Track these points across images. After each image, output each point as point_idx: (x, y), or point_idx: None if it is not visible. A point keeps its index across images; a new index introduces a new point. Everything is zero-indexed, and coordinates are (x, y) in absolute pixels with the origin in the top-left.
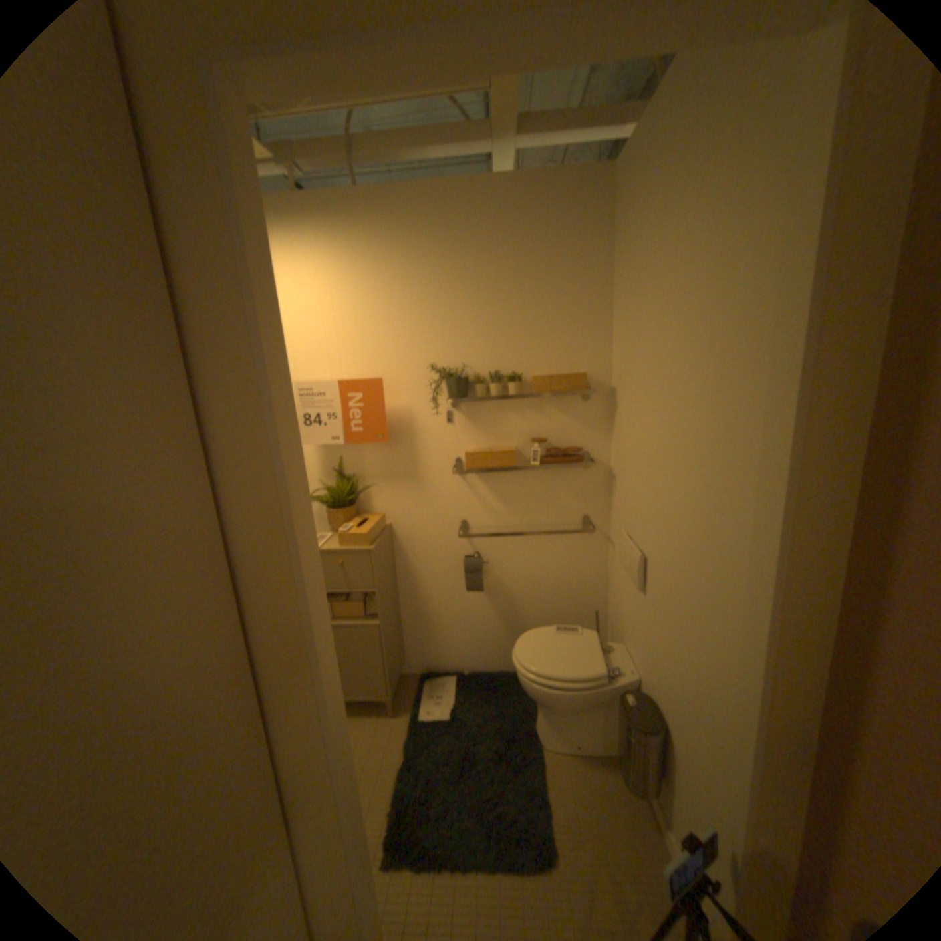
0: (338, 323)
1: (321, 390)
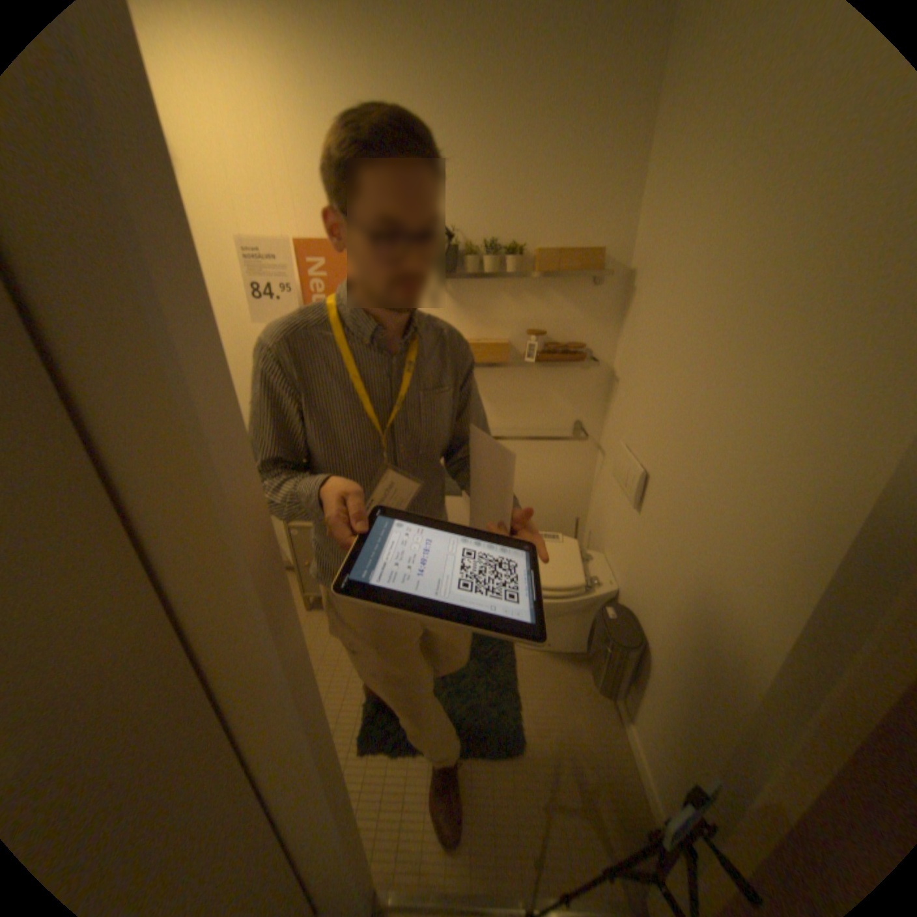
0: (289, 156)
1: (271, 251)
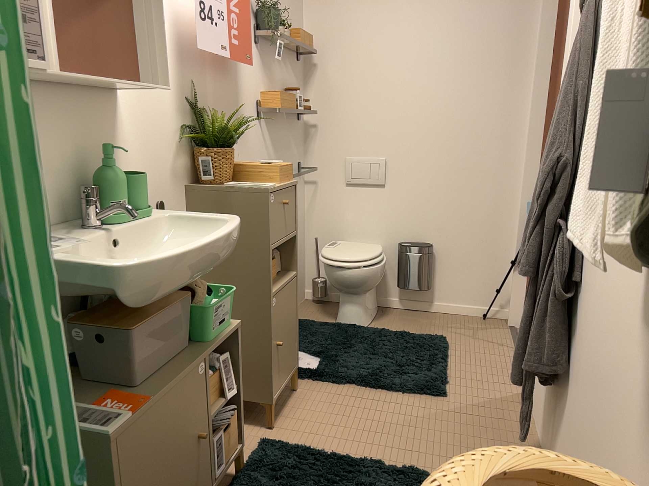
0: None
1: None
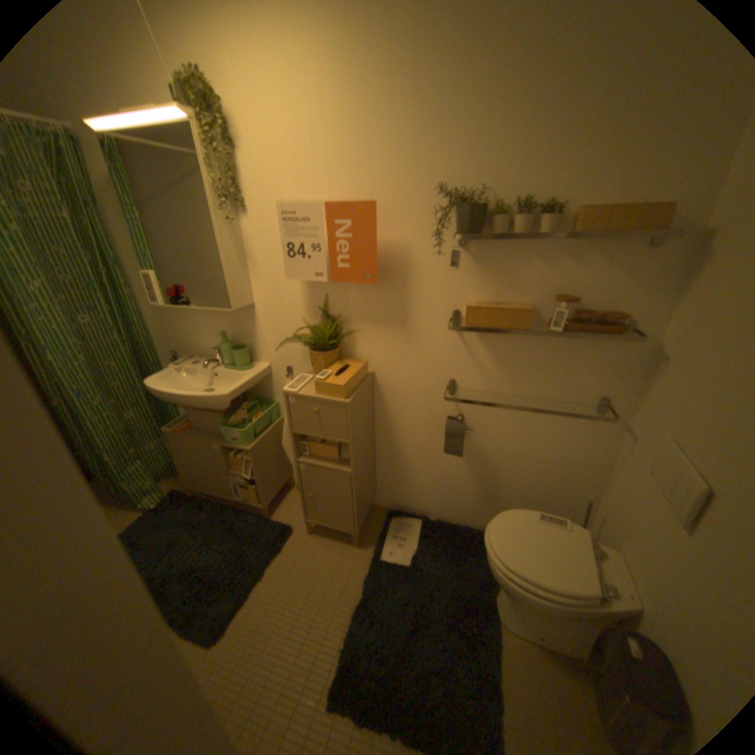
0: (329, 125)
1: (306, 214)
